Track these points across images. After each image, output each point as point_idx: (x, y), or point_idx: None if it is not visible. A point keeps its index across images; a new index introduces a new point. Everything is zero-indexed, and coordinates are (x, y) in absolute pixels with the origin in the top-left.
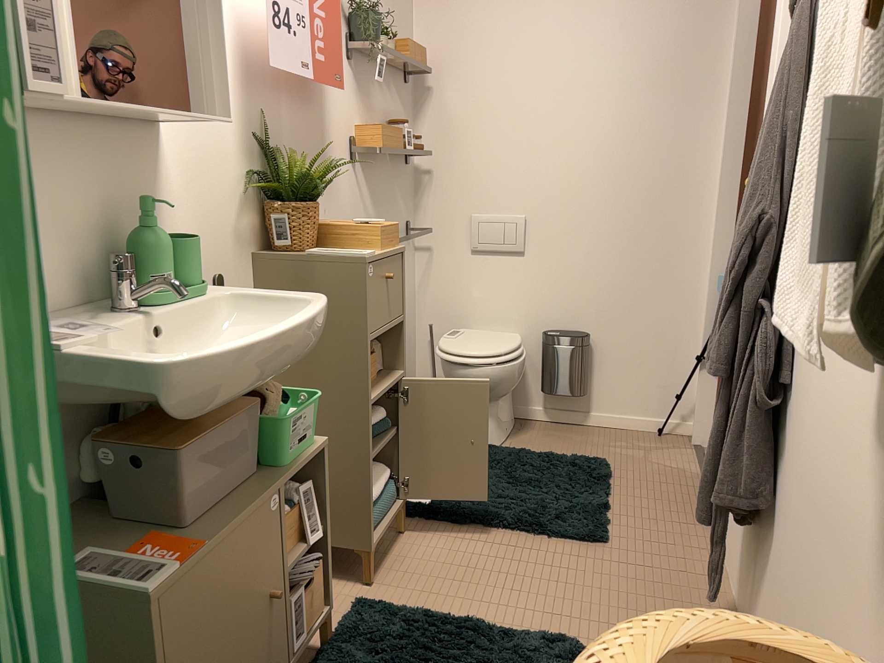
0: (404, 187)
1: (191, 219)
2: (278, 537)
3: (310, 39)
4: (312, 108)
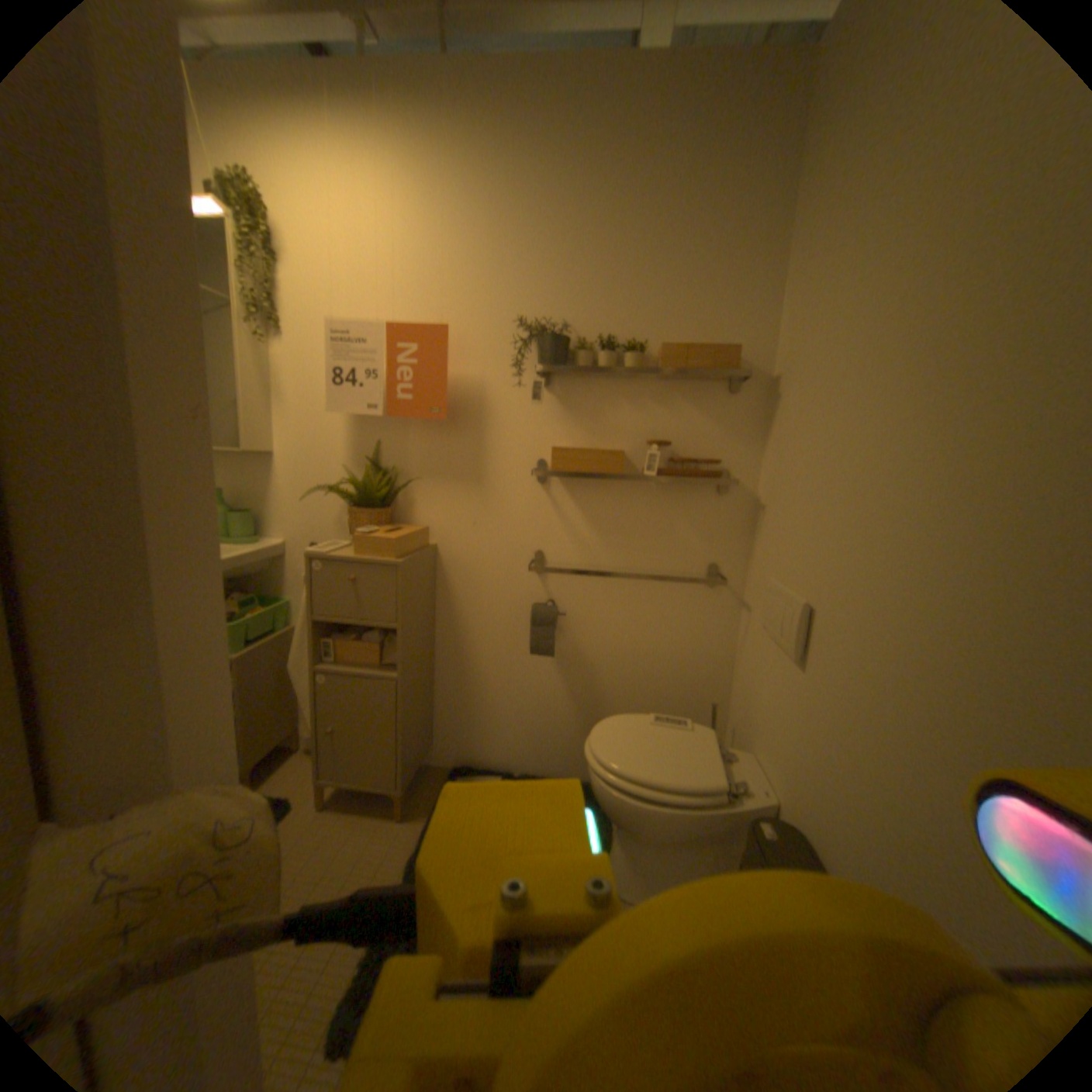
0: (707, 518)
1: (292, 504)
2: None
3: (383, 381)
4: (459, 432)
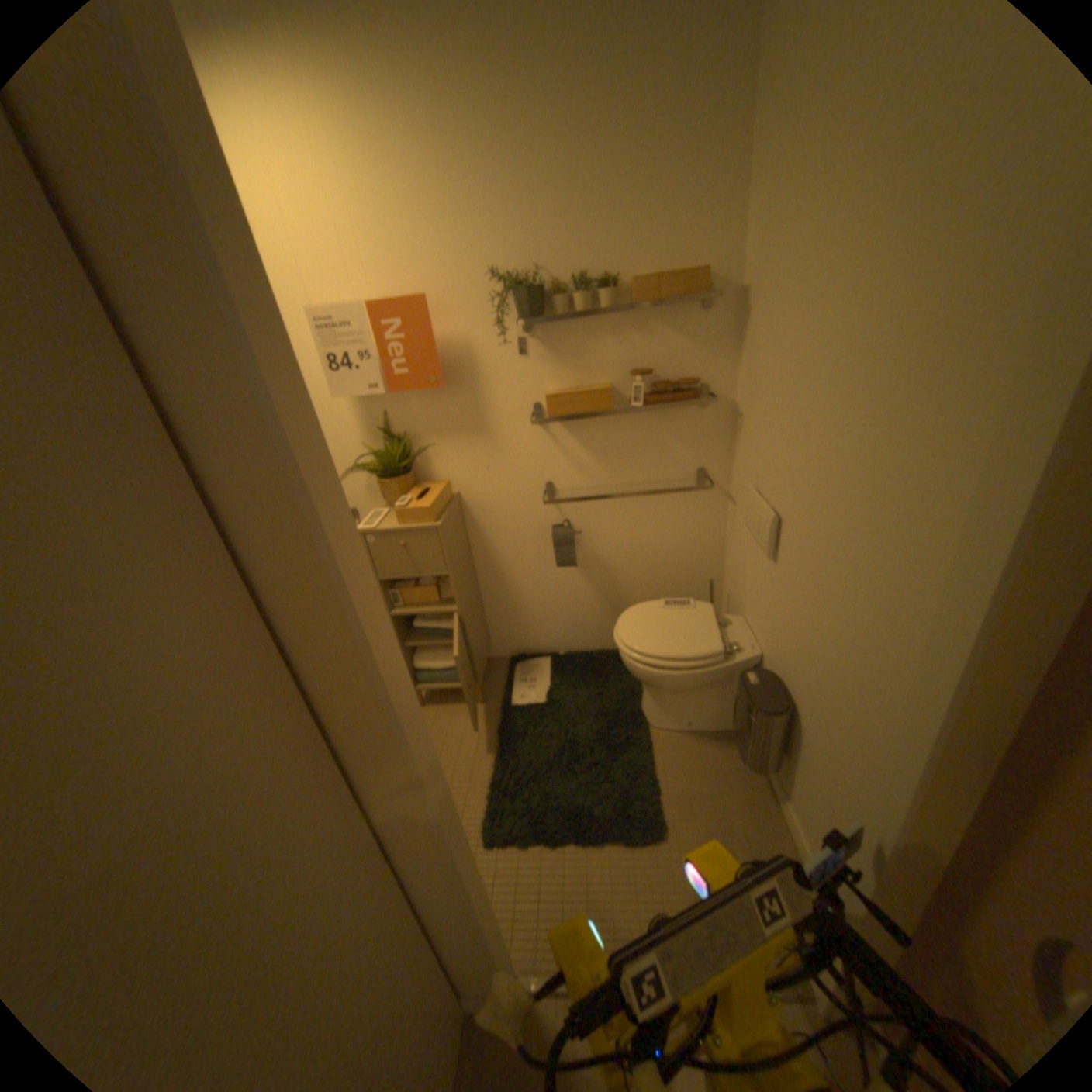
0: (690, 433)
1: None
2: None
3: (378, 363)
4: (455, 393)
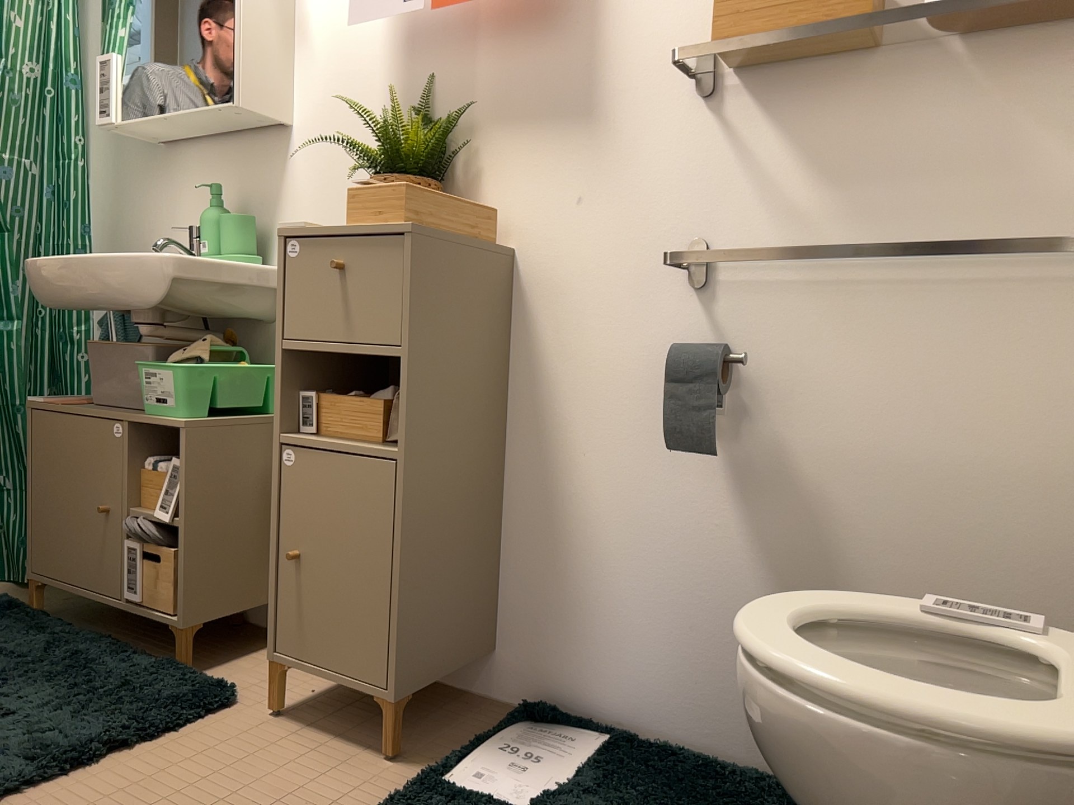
0: None
1: (314, 211)
2: (125, 461)
3: None
4: (554, 39)
